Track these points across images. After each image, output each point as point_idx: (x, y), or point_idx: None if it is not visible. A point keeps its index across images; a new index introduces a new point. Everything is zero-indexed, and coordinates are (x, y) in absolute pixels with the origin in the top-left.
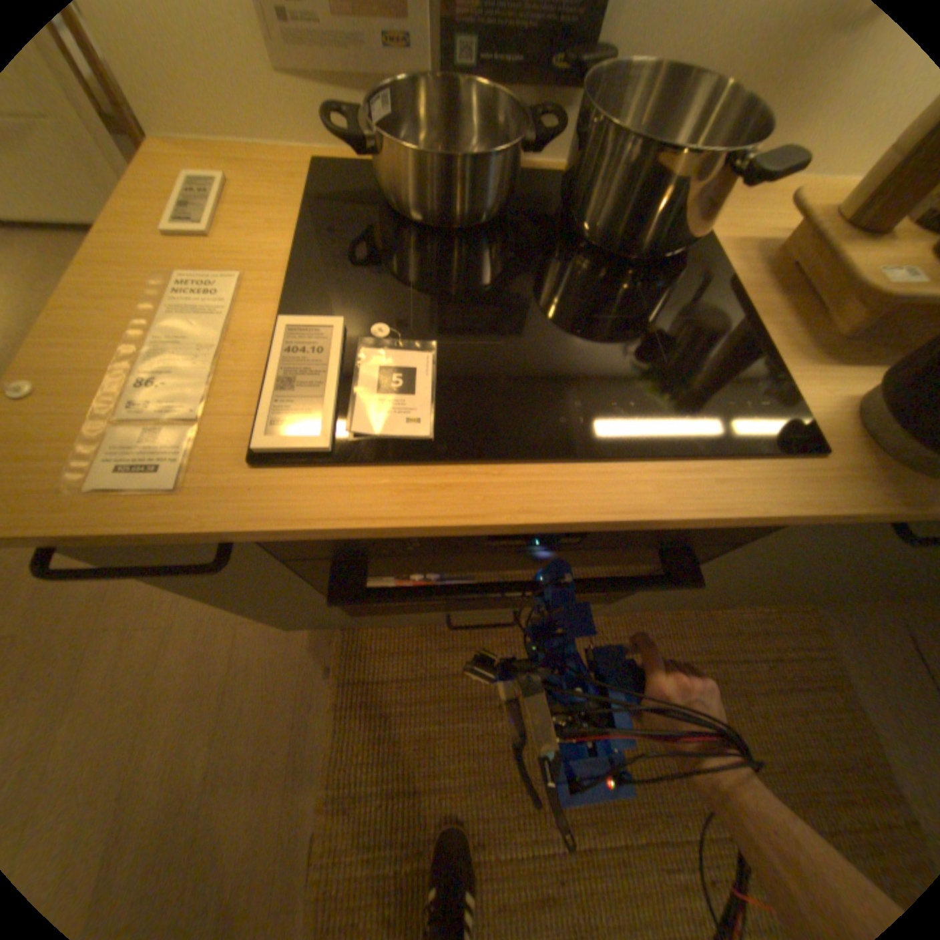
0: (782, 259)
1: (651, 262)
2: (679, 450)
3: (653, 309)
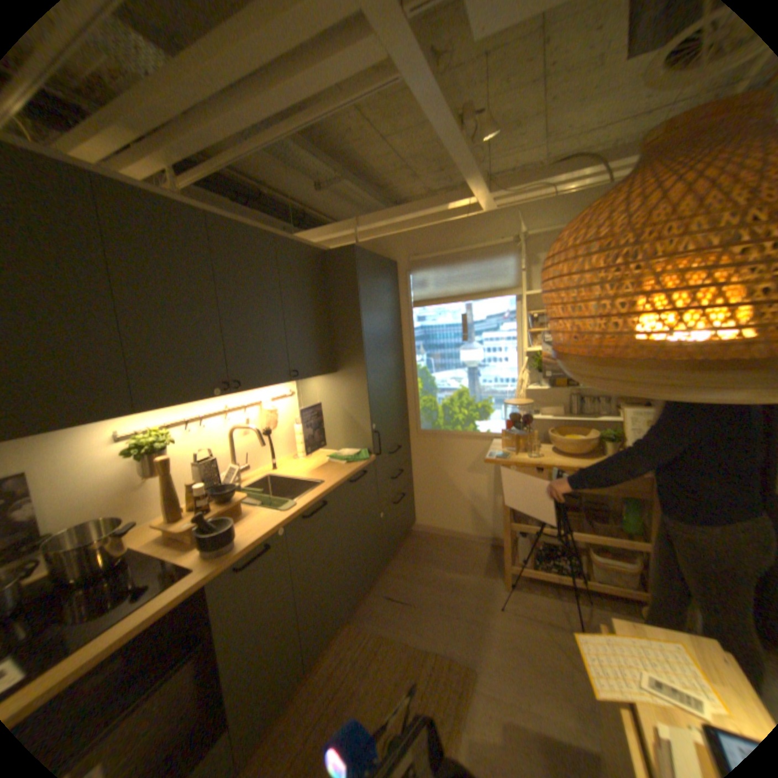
0: (163, 540)
1: (108, 573)
2: (139, 606)
3: (115, 583)
